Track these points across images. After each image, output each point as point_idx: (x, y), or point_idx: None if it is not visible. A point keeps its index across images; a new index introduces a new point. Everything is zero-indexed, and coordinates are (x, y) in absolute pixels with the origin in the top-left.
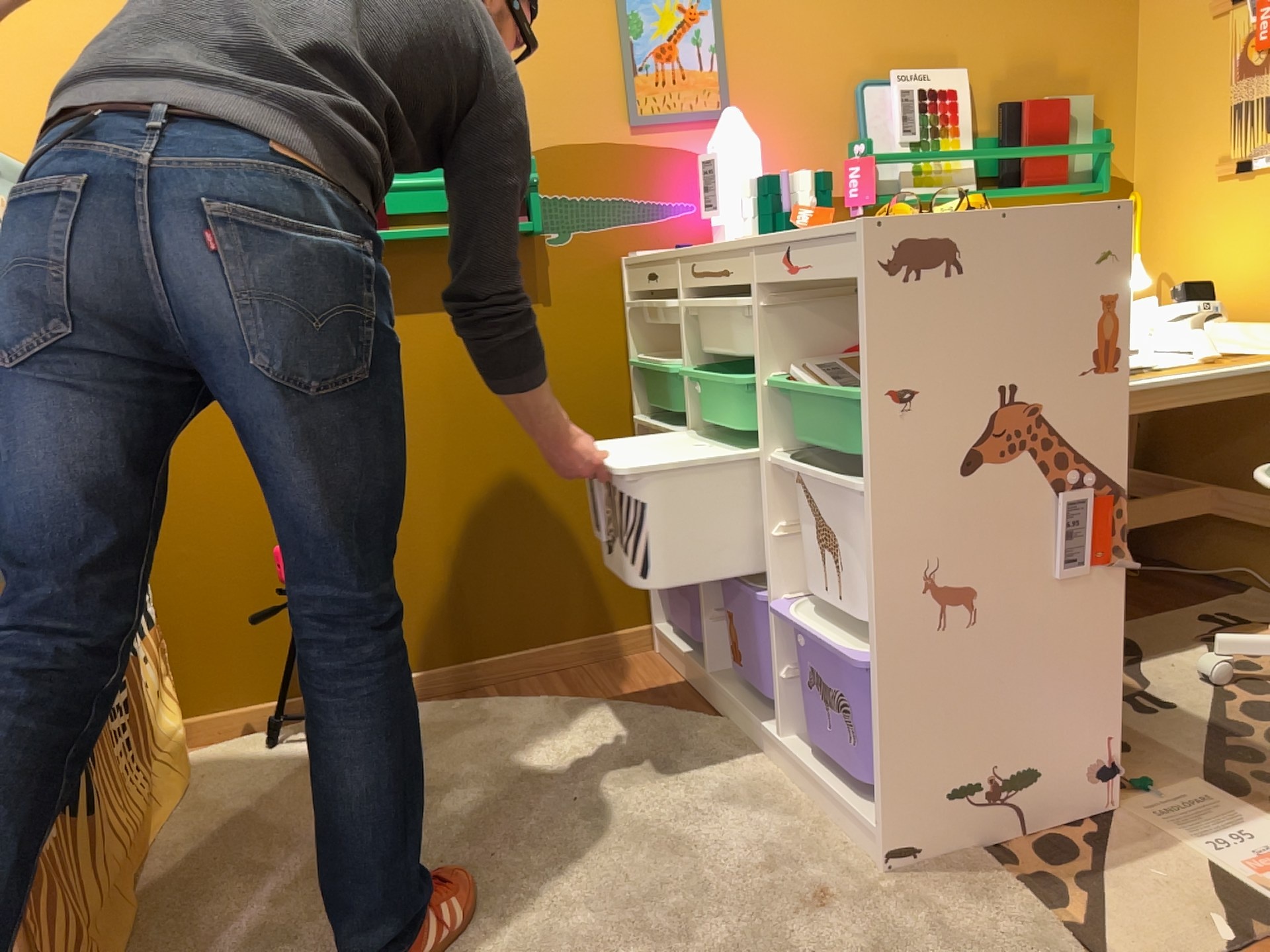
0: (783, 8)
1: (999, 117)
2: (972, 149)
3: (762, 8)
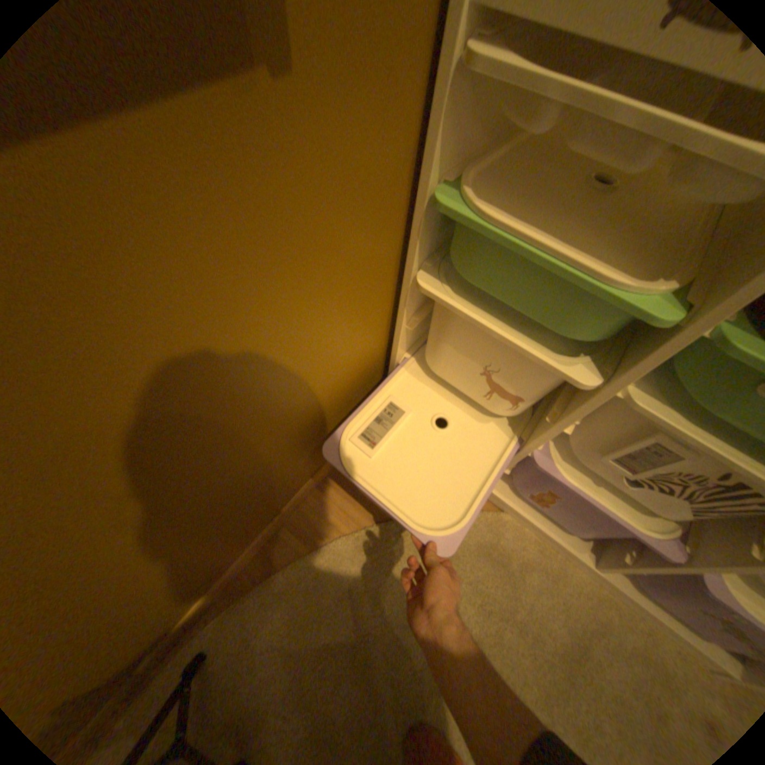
0: None
1: None
2: None
3: None
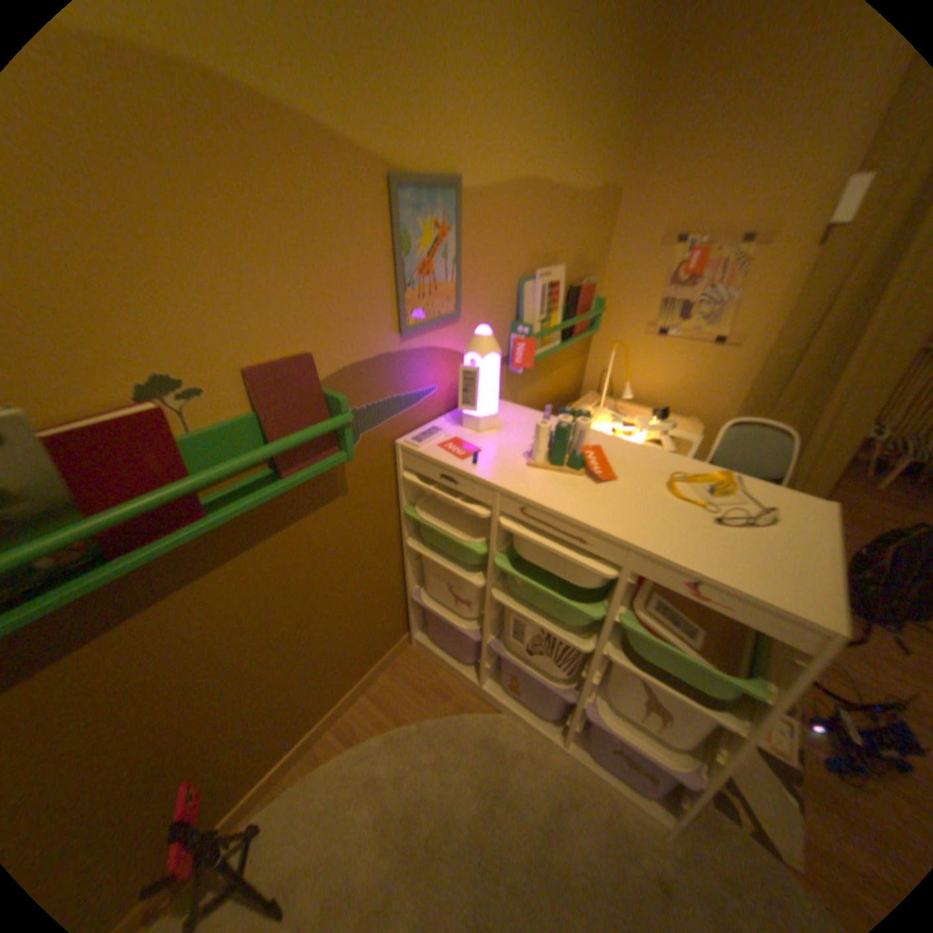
0: (493, 220)
1: (567, 291)
2: (562, 317)
3: (483, 220)
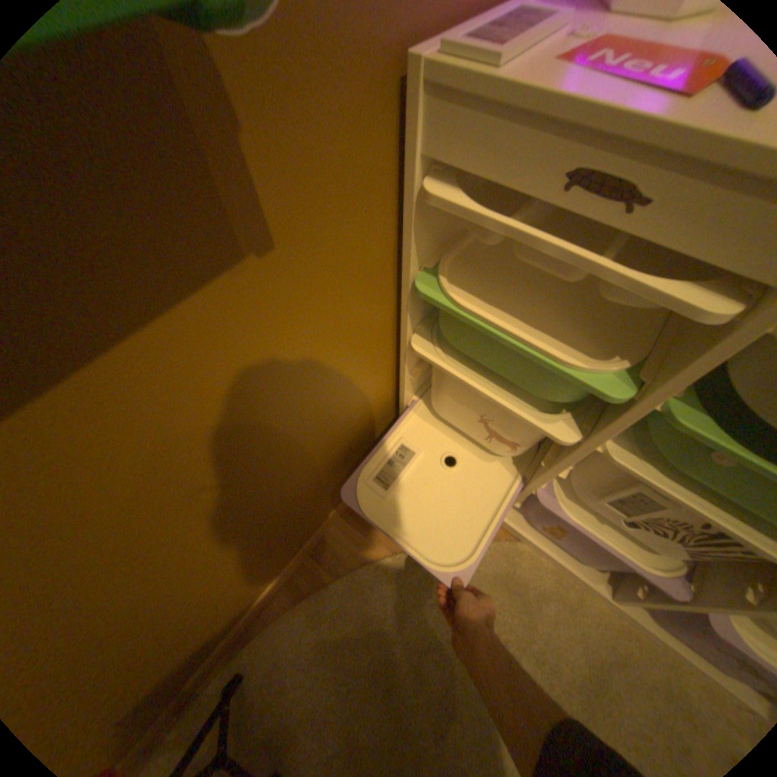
0: None
1: None
2: None
3: None
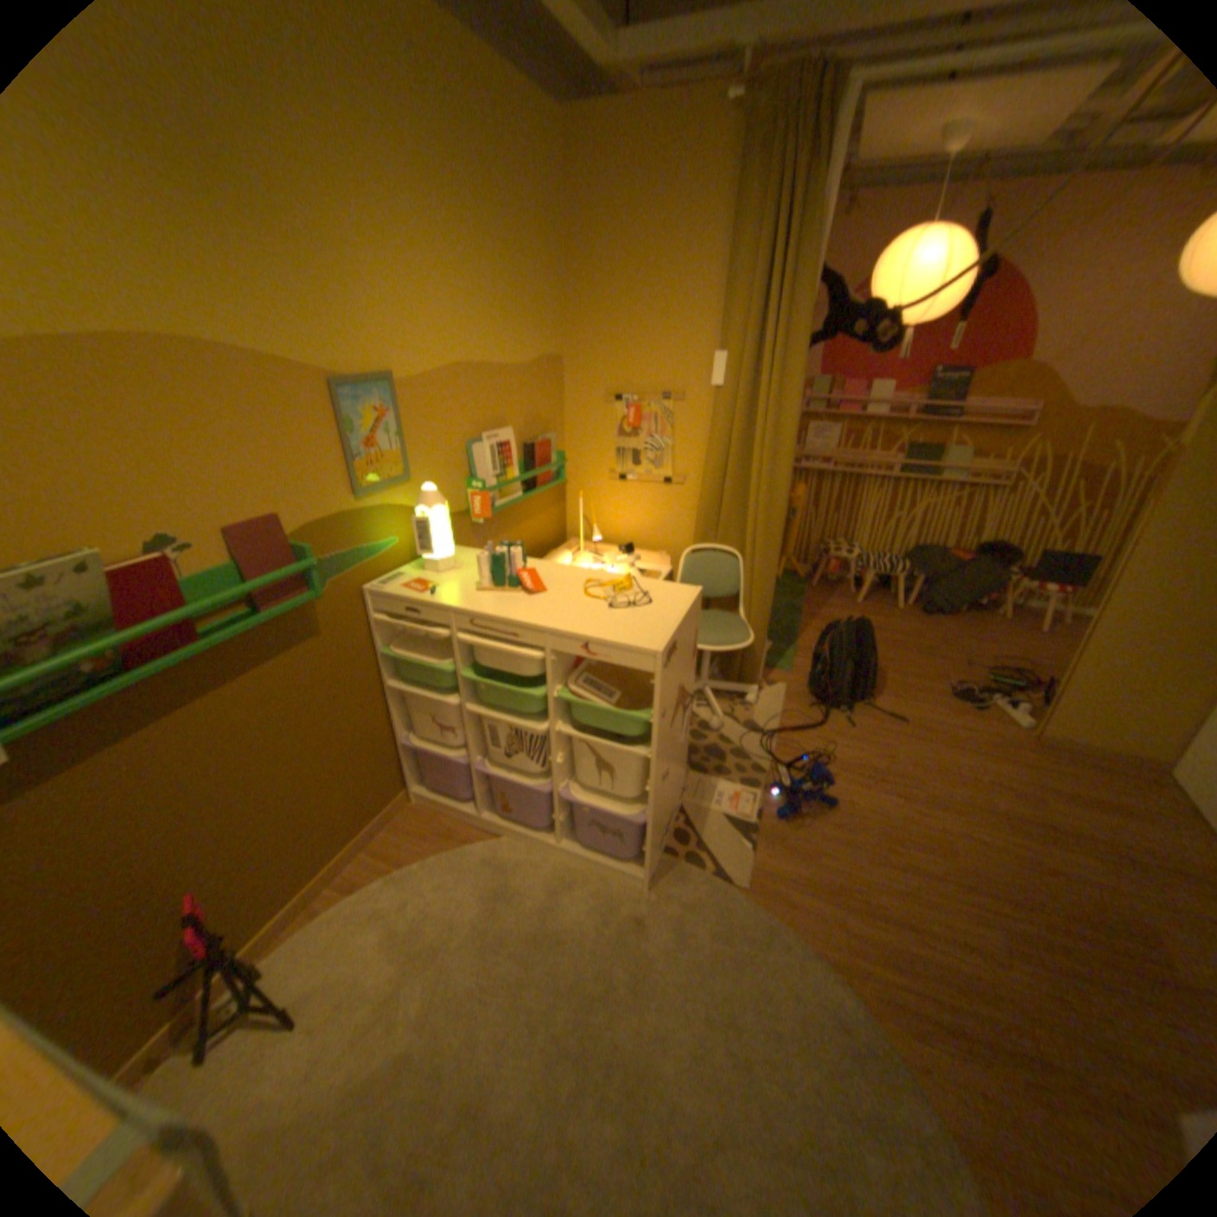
0: (429, 402)
1: (523, 450)
2: (518, 473)
3: (419, 403)
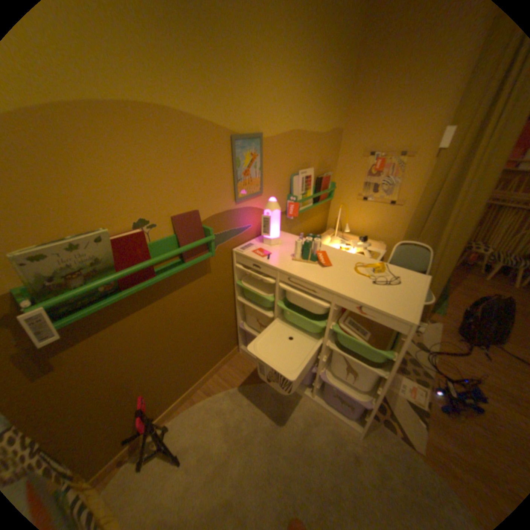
0: (277, 150)
1: (316, 180)
2: (313, 192)
3: (272, 151)
